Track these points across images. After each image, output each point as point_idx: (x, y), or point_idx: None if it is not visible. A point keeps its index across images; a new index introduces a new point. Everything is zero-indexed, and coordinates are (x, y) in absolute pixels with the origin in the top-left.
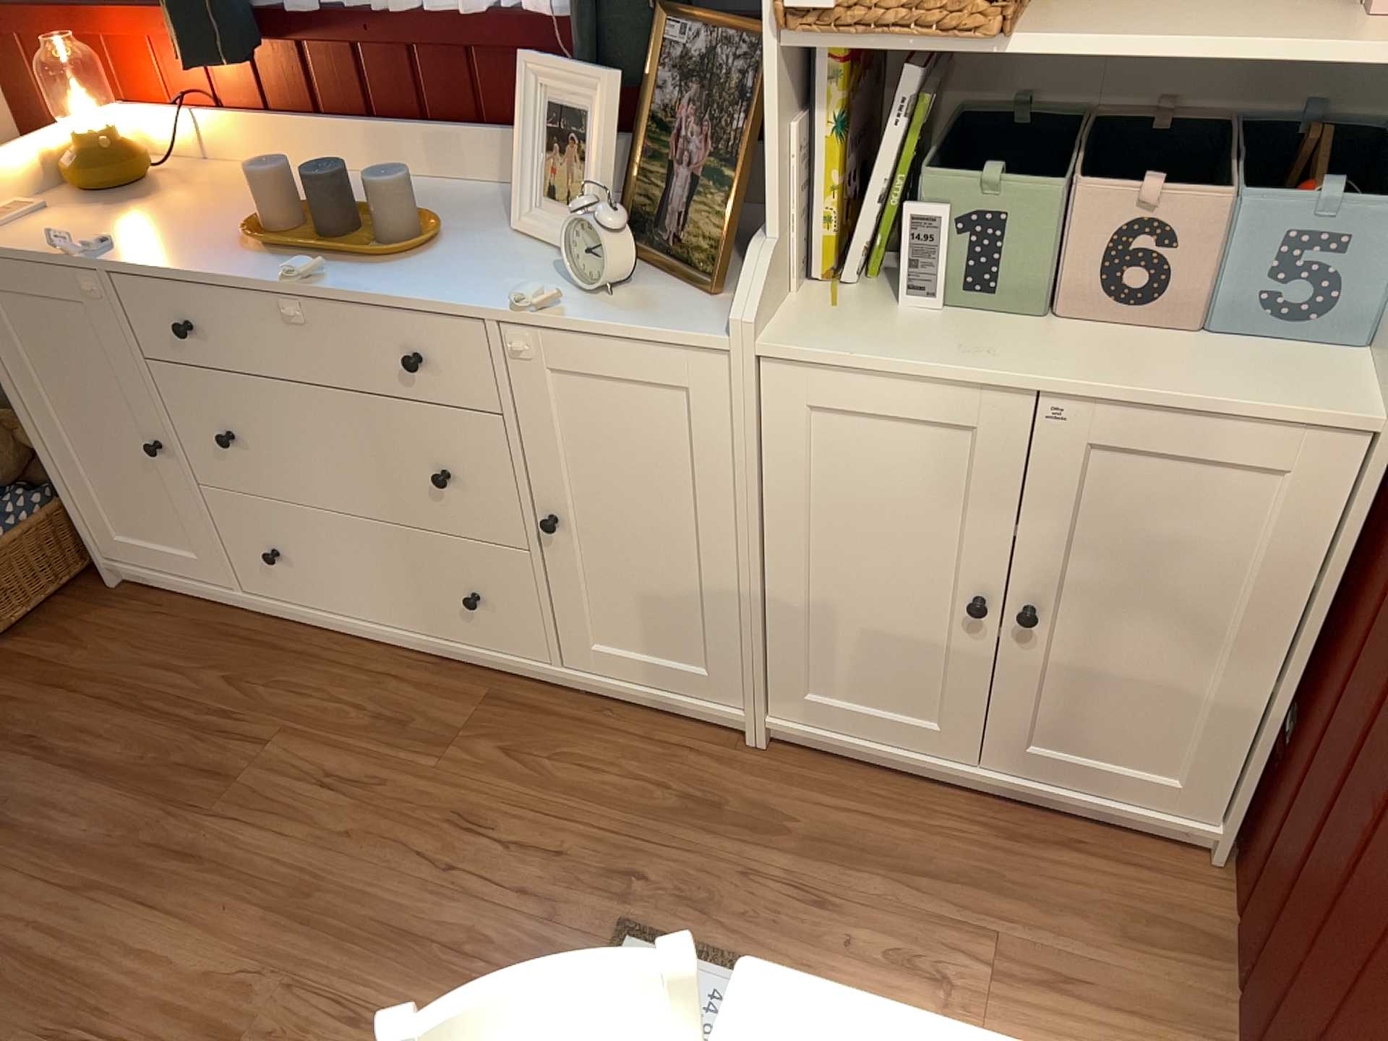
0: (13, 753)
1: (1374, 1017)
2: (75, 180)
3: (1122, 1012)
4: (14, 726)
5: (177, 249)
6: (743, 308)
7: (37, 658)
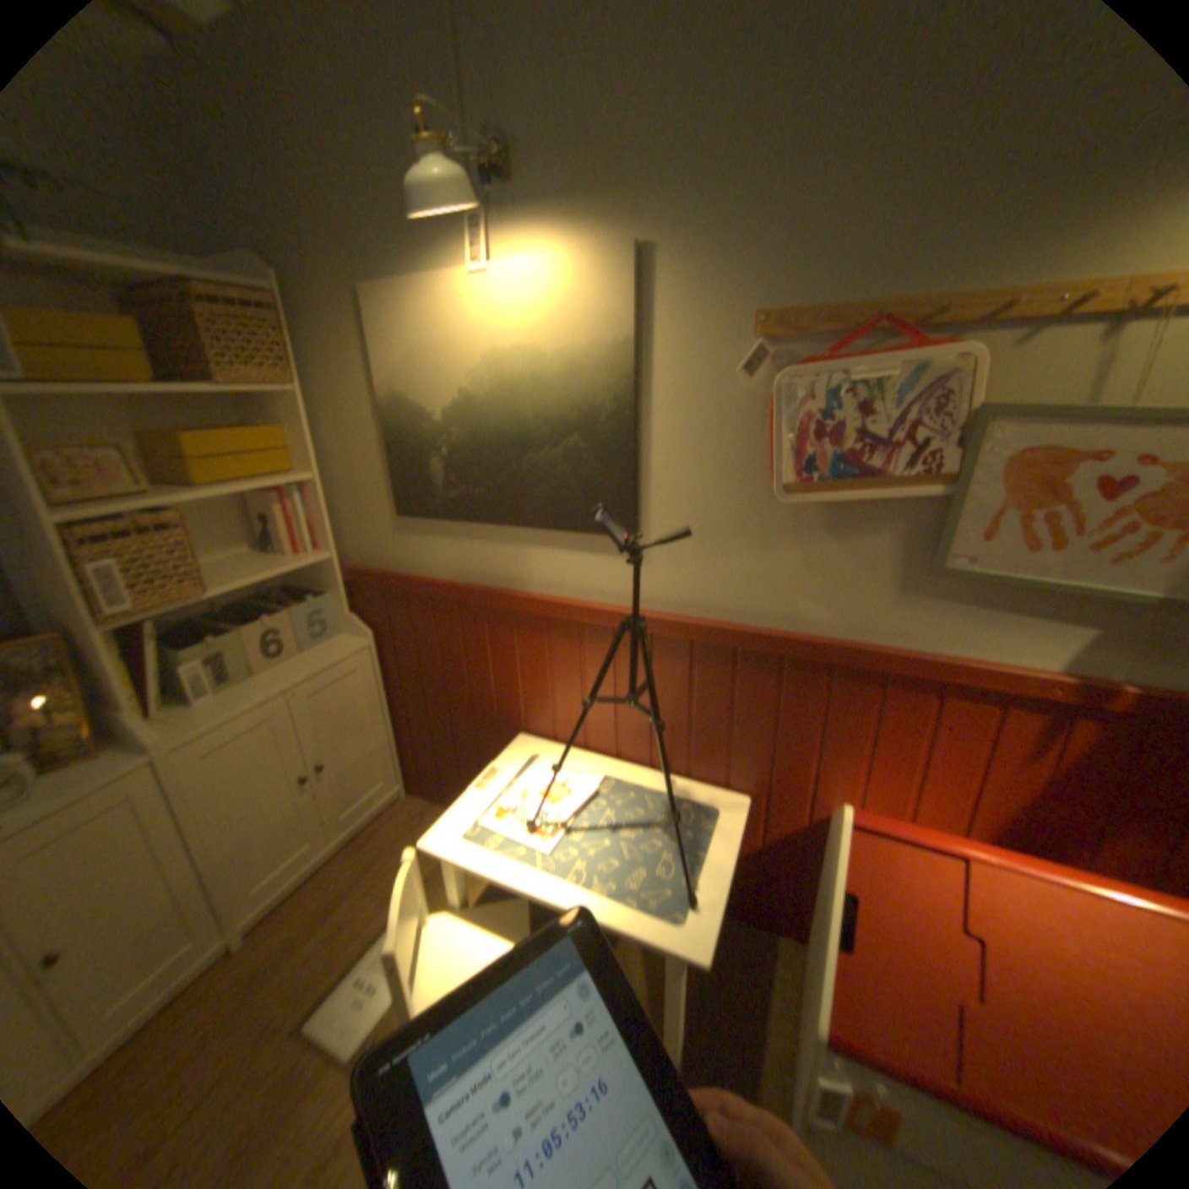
0: None
1: (483, 743)
2: None
3: None
4: None
5: None
6: (148, 740)
7: None
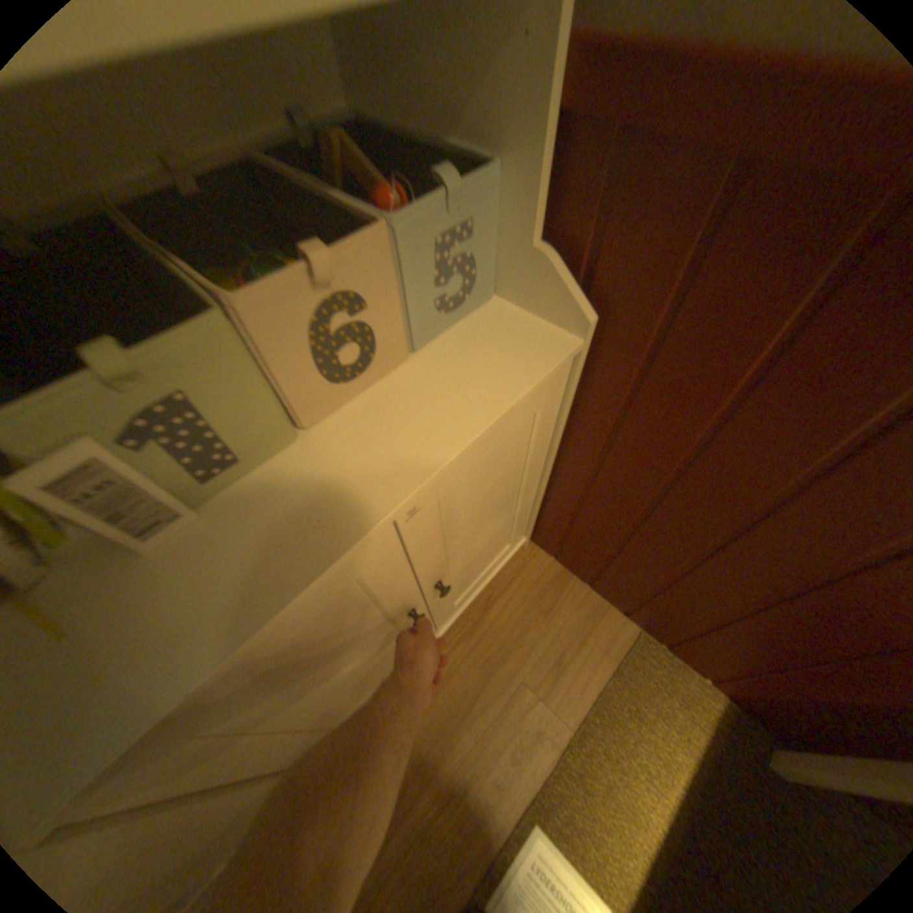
0: None
1: (785, 622)
2: None
3: (581, 649)
4: None
5: None
6: None
7: None
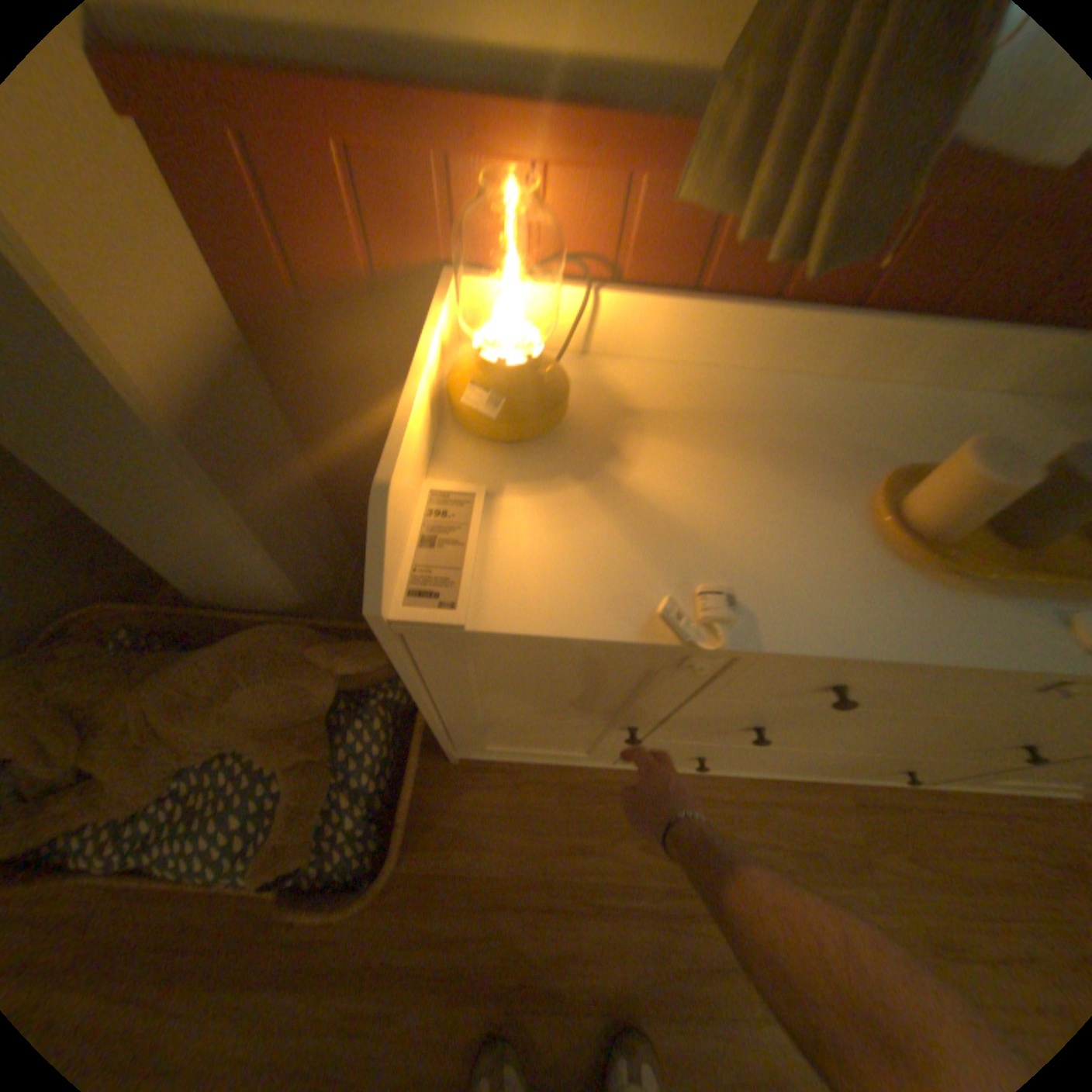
0: (517, 1017)
1: None
2: (506, 436)
3: None
4: (491, 979)
5: (841, 596)
6: None
7: (445, 878)
